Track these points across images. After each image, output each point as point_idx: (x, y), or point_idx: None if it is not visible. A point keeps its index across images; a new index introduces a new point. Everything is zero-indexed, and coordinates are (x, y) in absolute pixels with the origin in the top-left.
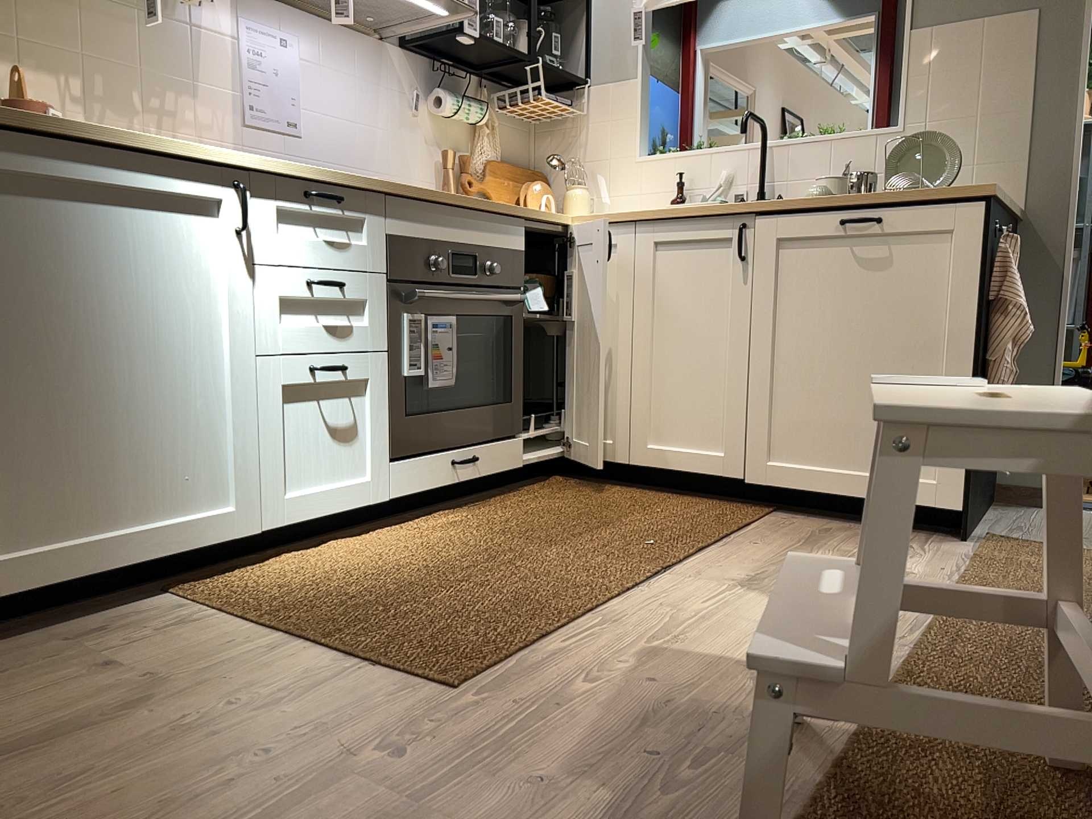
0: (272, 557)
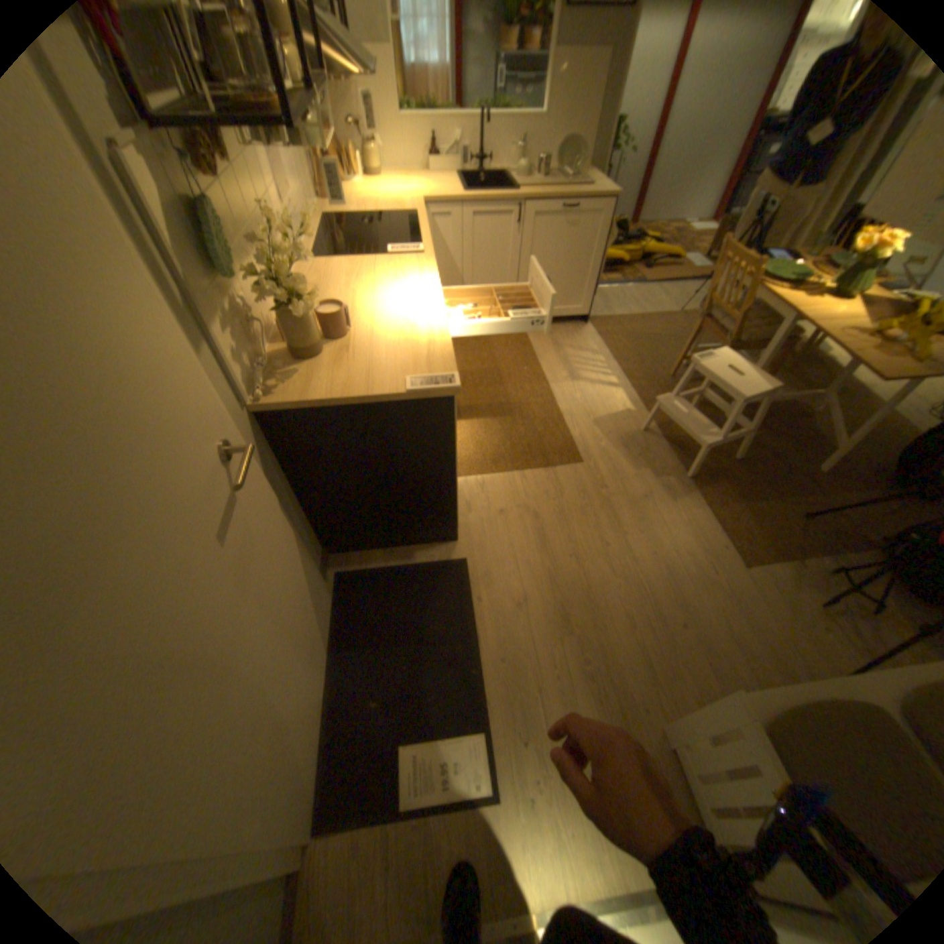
0: None
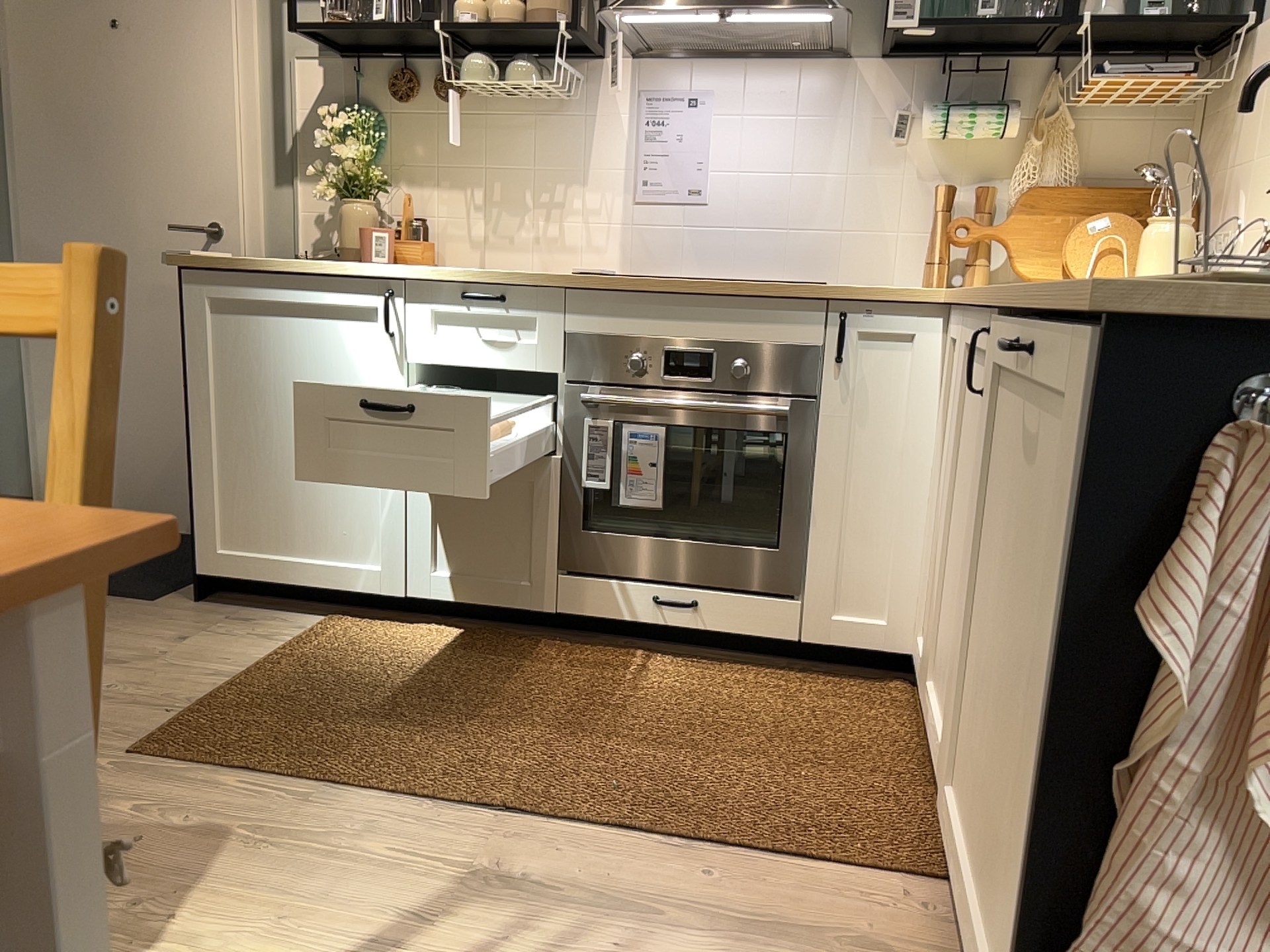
0: (439, 625)
